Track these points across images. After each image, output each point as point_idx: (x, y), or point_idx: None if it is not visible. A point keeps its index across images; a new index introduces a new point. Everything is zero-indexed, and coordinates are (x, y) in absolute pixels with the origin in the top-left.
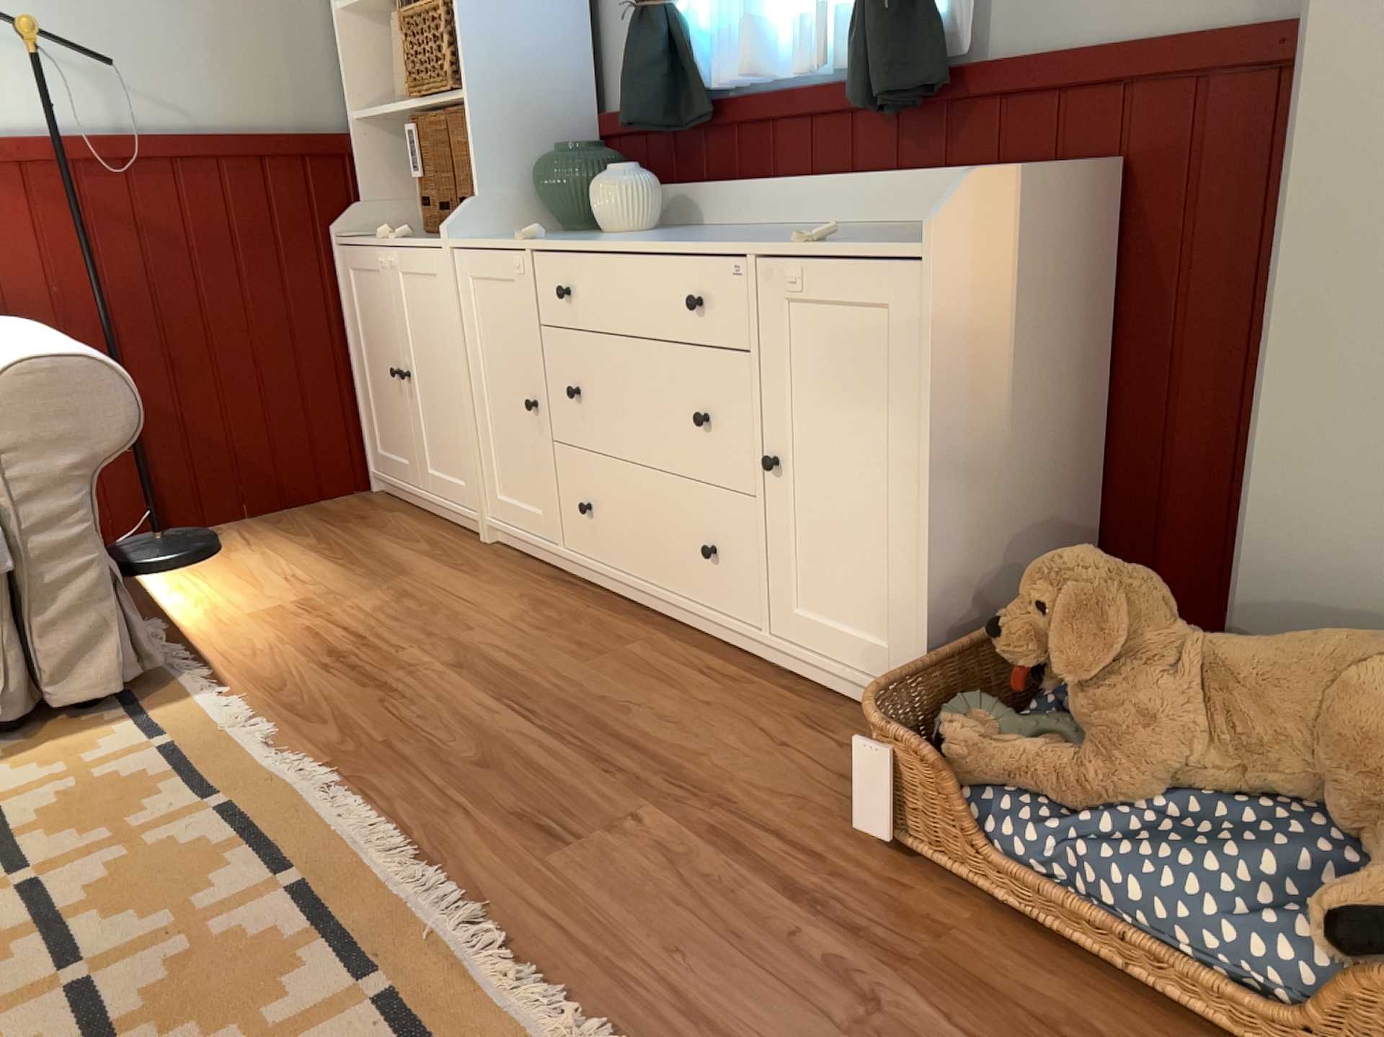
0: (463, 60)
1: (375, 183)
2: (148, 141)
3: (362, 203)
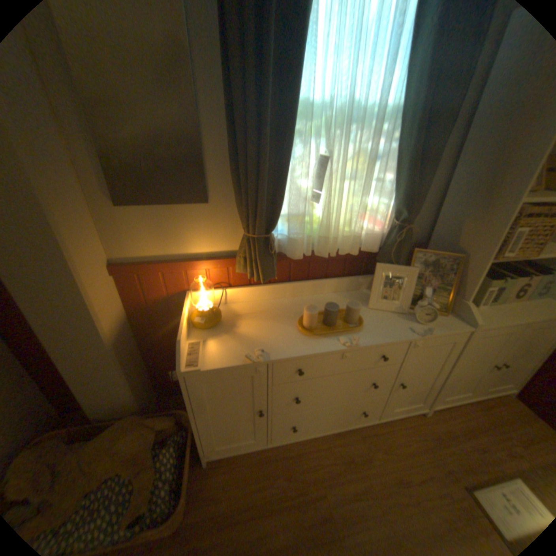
0: None
1: None
2: None
3: None
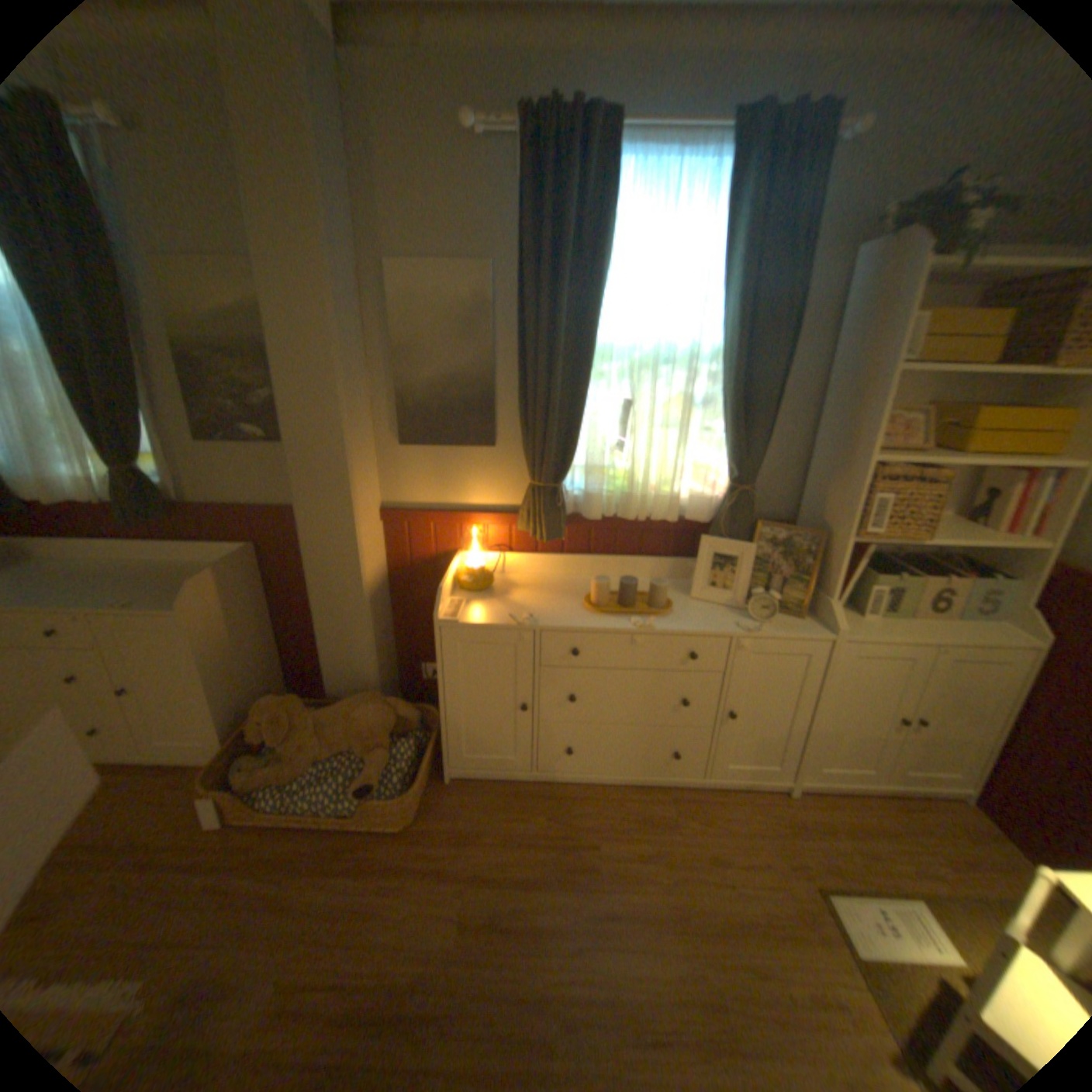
0: None
1: None
2: None
3: None
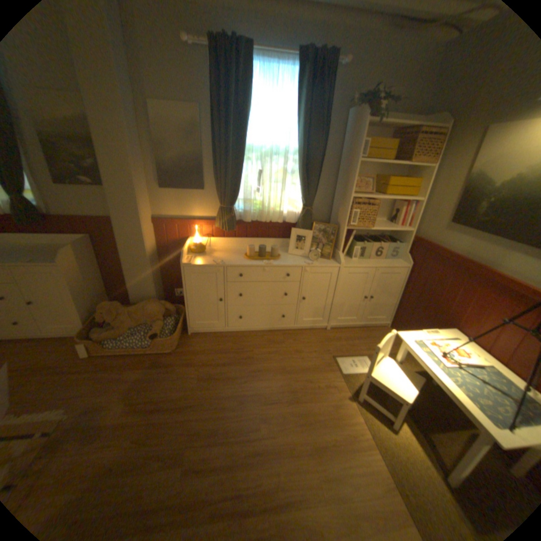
0: None
1: None
2: None
3: None
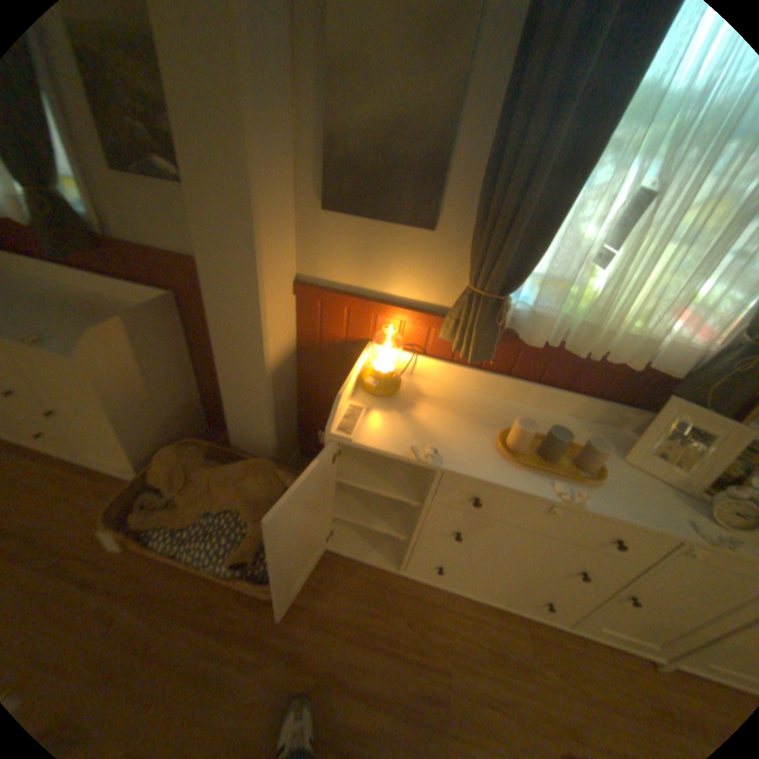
0: None
1: None
2: None
3: None
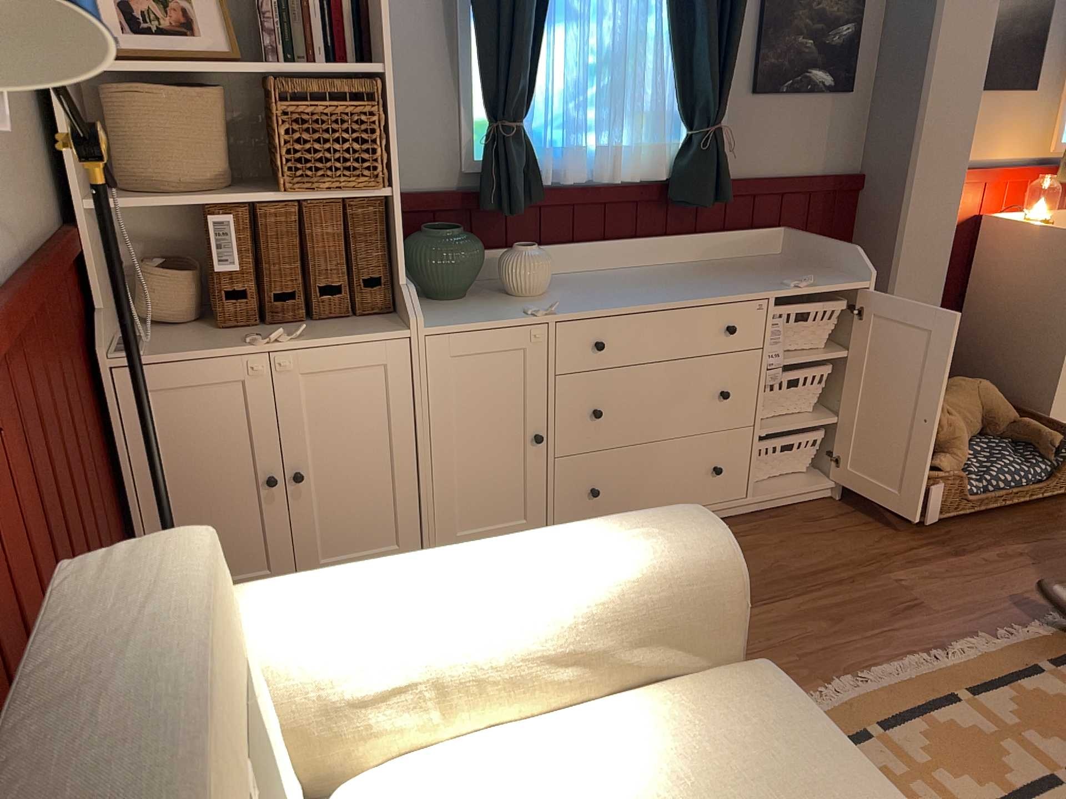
0: (394, 161)
1: (102, 282)
2: (24, 282)
3: (95, 308)
